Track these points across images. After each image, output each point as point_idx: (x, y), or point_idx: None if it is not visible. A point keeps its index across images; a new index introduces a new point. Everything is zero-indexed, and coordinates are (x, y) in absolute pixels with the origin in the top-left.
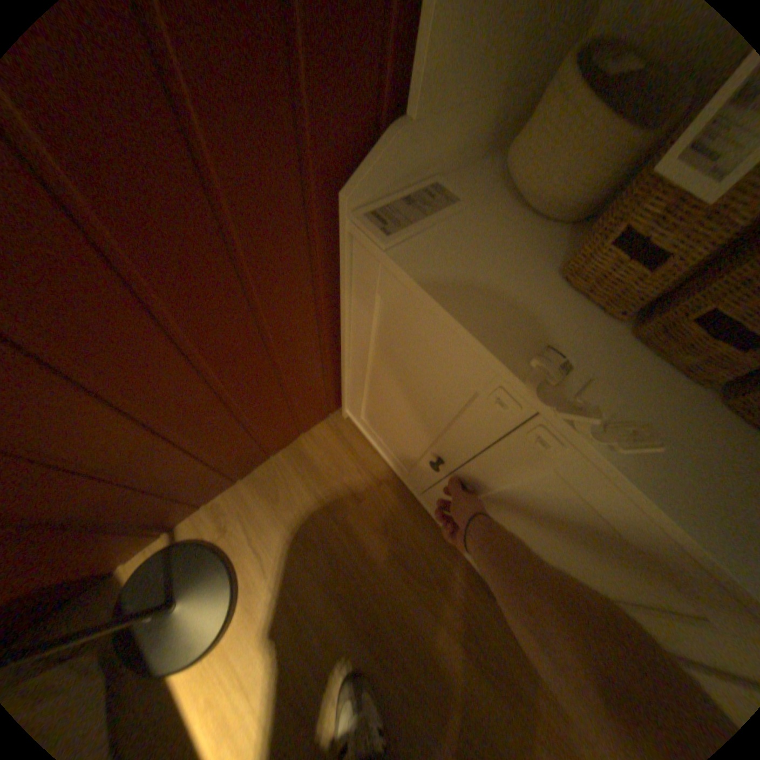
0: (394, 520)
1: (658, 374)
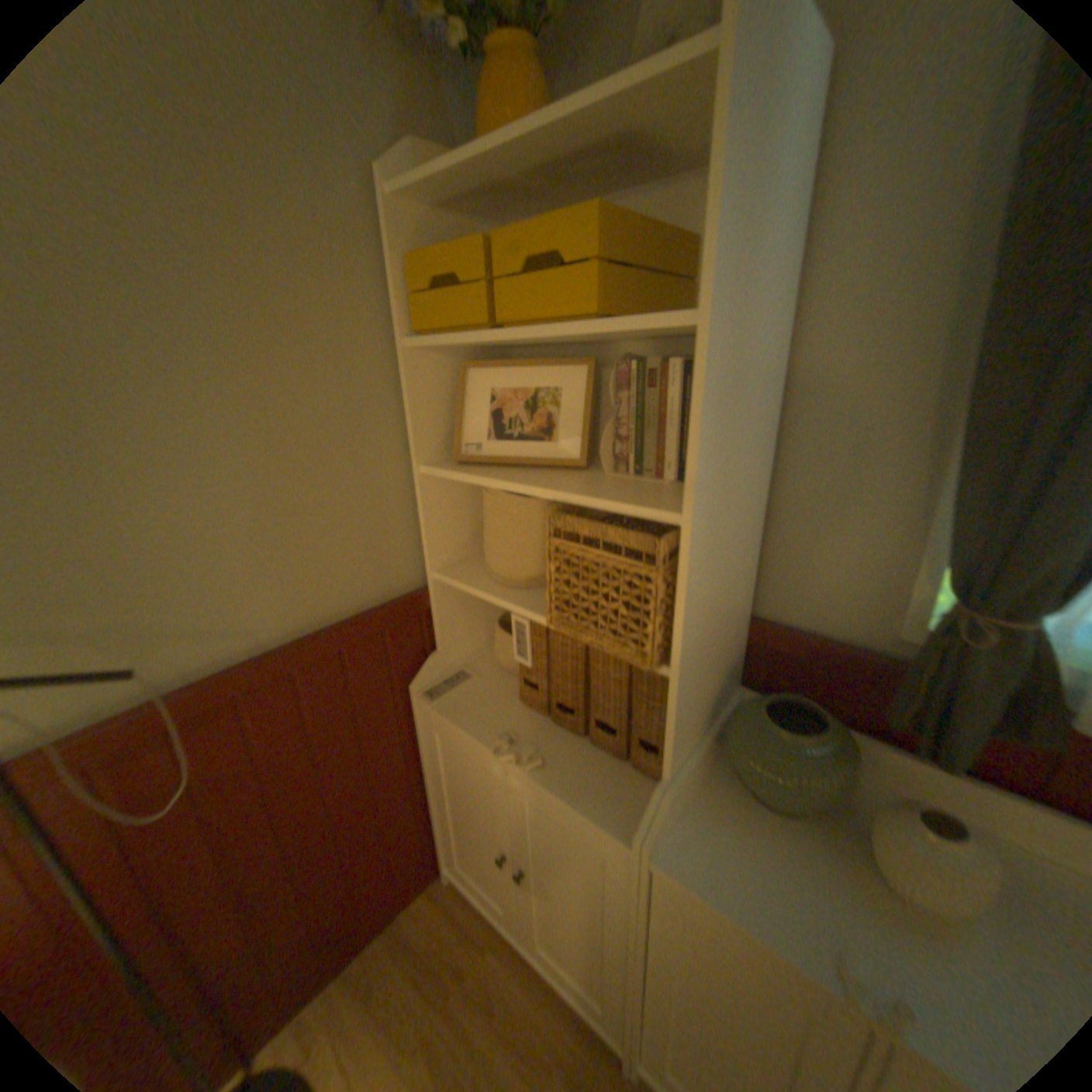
0: (500, 995)
1: (557, 738)
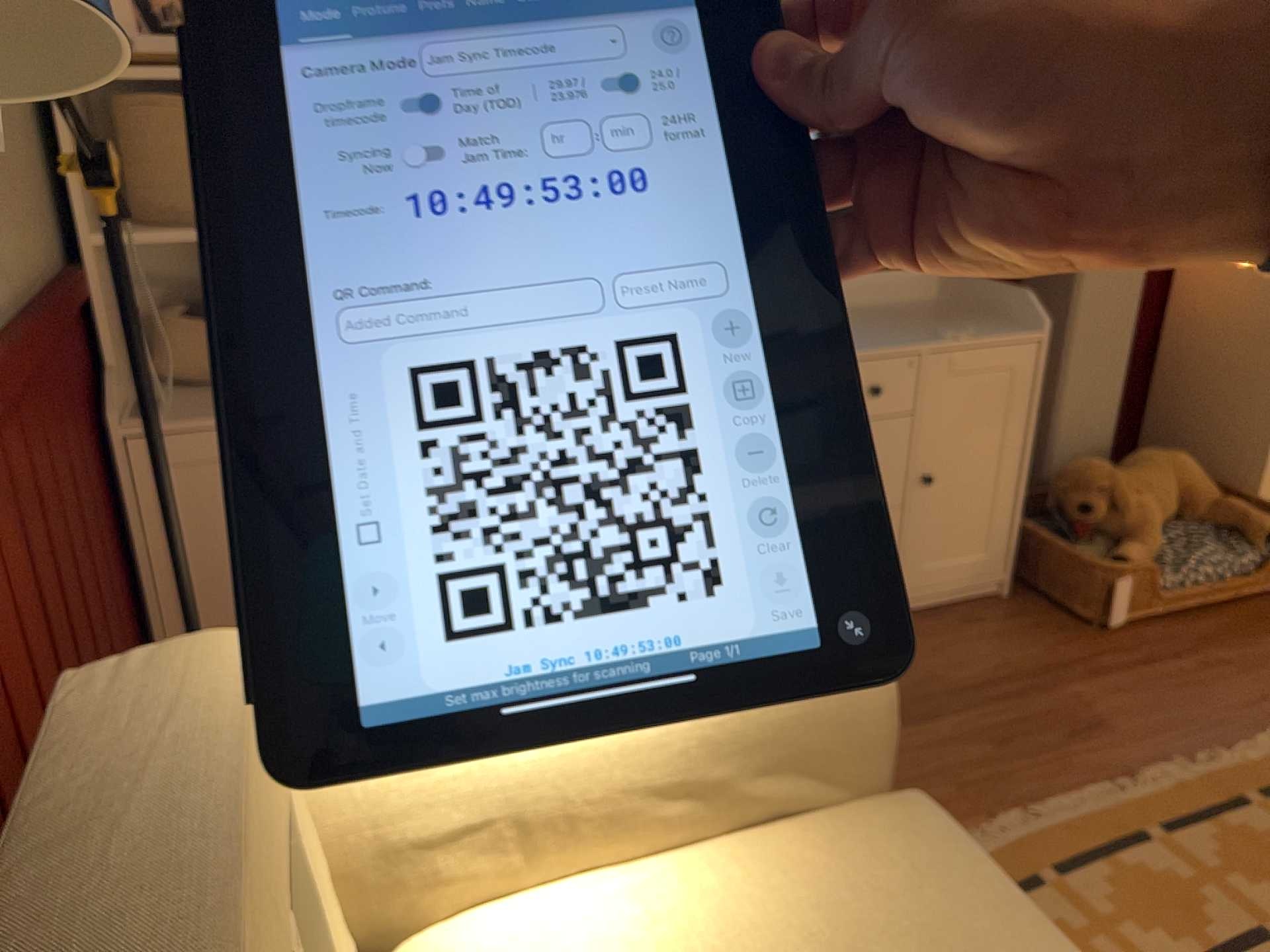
0: None
1: None
